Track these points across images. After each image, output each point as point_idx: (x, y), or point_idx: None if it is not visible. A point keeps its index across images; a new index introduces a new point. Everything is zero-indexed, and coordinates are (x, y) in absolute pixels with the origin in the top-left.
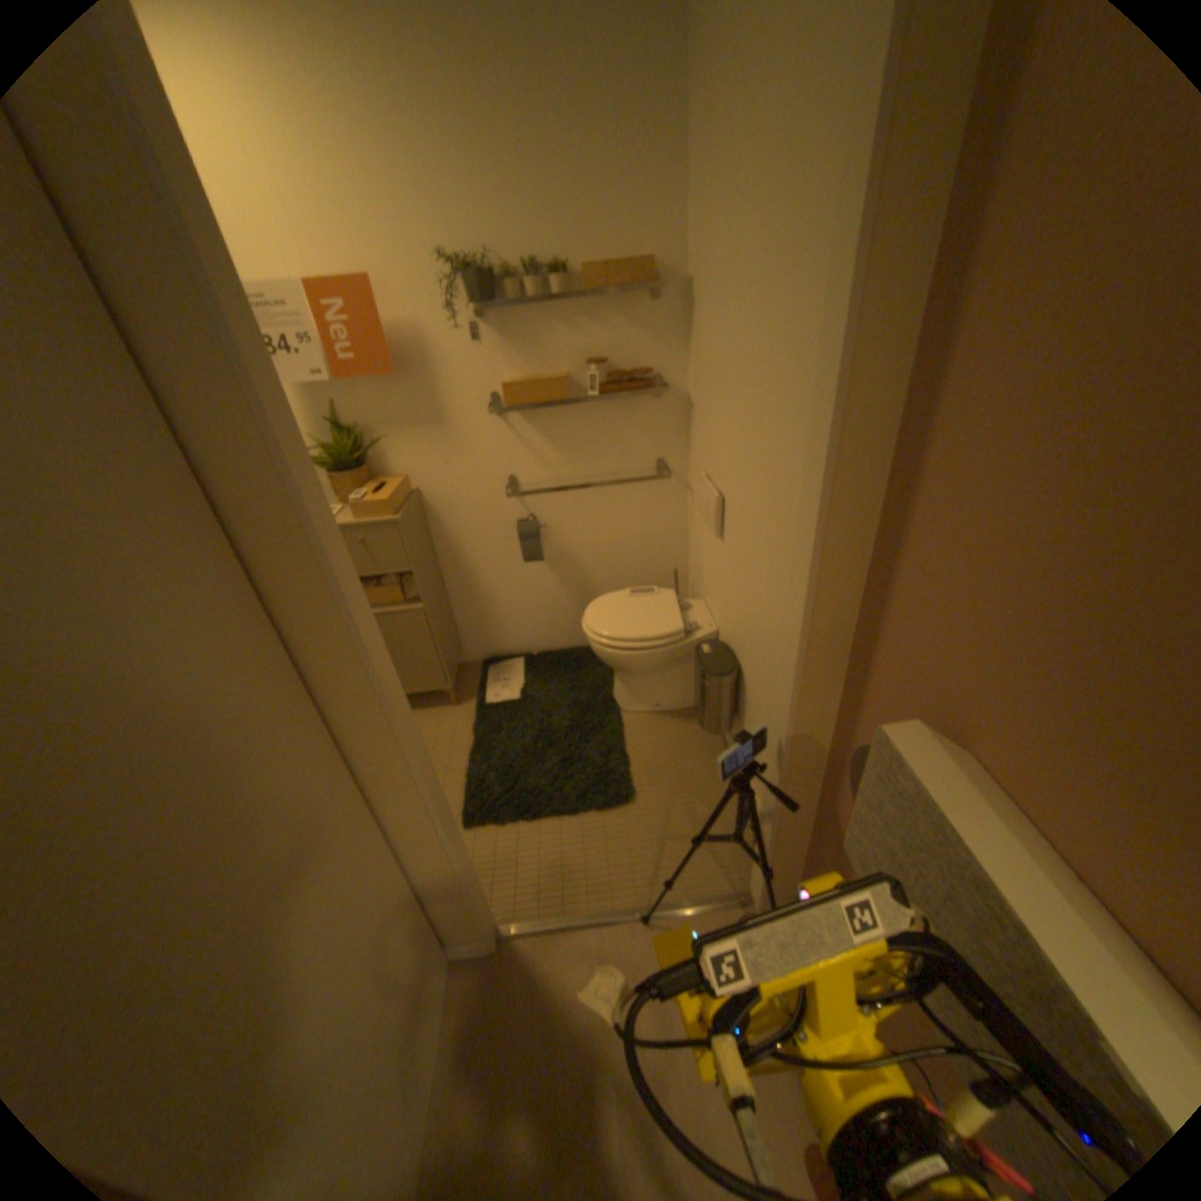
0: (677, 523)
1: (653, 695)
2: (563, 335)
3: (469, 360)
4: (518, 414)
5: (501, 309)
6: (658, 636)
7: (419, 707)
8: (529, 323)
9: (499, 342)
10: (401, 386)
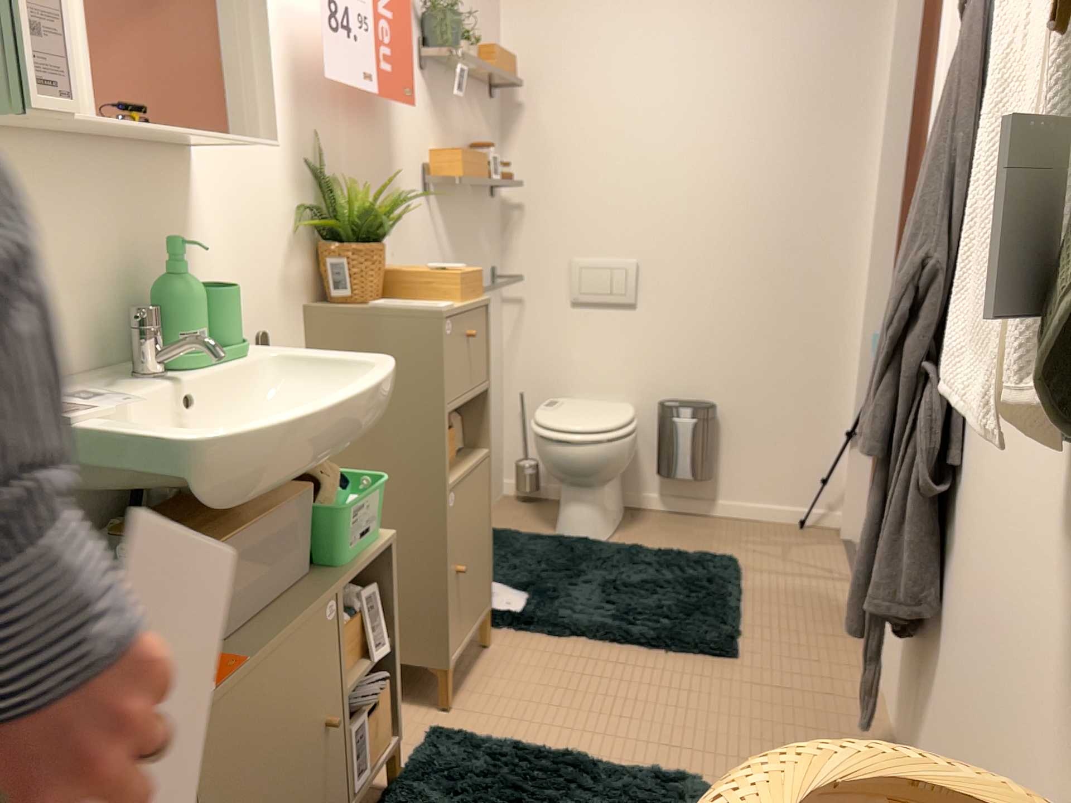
0: (500, 343)
1: (612, 508)
2: (458, 114)
3: (414, 118)
4: (436, 195)
5: (433, 69)
6: (632, 413)
7: (458, 680)
8: (444, 92)
9: (430, 104)
10: (372, 131)
